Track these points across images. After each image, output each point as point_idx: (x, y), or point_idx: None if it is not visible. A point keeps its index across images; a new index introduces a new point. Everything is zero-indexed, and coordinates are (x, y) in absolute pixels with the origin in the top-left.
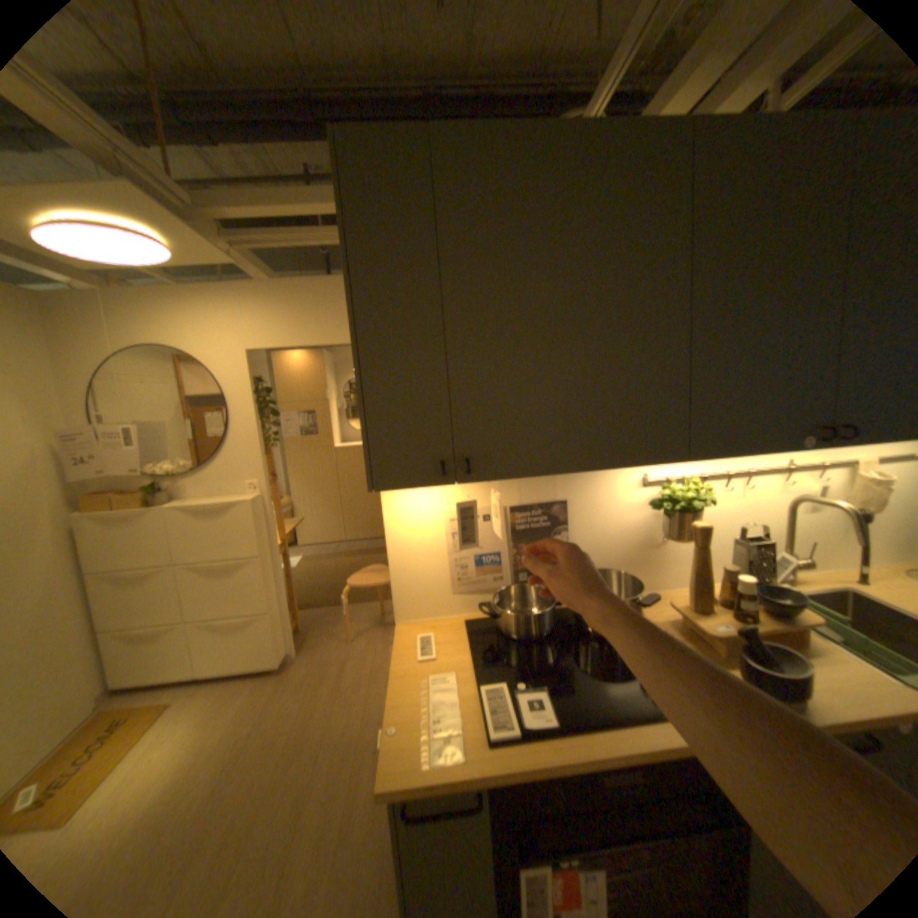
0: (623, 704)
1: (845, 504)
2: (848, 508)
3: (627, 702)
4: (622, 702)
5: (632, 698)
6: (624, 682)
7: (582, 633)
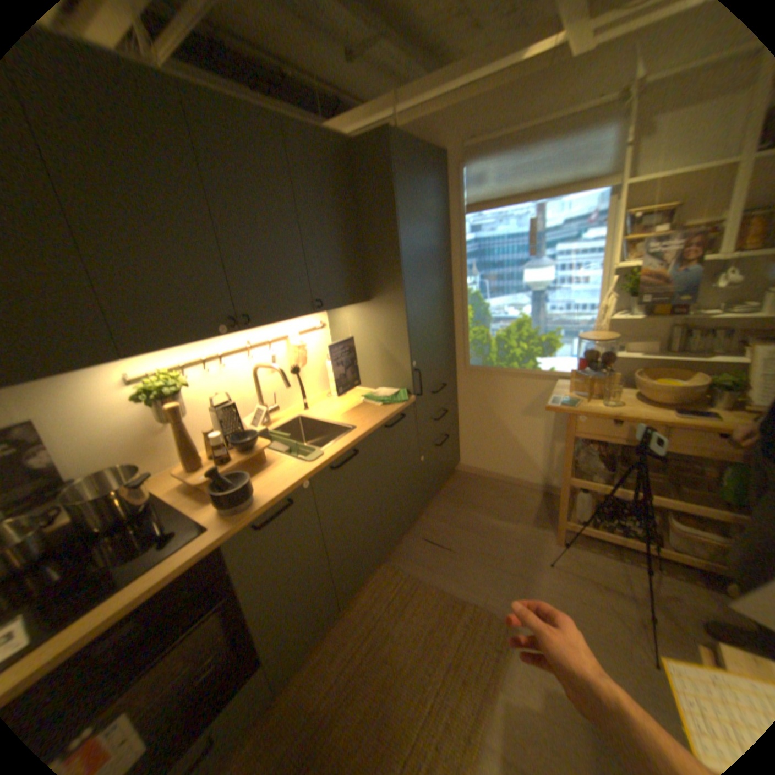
0: (113, 579)
1: (276, 366)
2: (276, 368)
3: (117, 575)
4: (112, 578)
5: (124, 569)
6: (120, 560)
7: (89, 537)
